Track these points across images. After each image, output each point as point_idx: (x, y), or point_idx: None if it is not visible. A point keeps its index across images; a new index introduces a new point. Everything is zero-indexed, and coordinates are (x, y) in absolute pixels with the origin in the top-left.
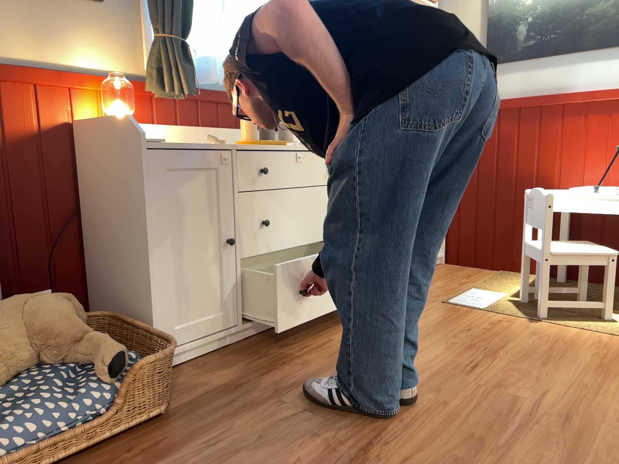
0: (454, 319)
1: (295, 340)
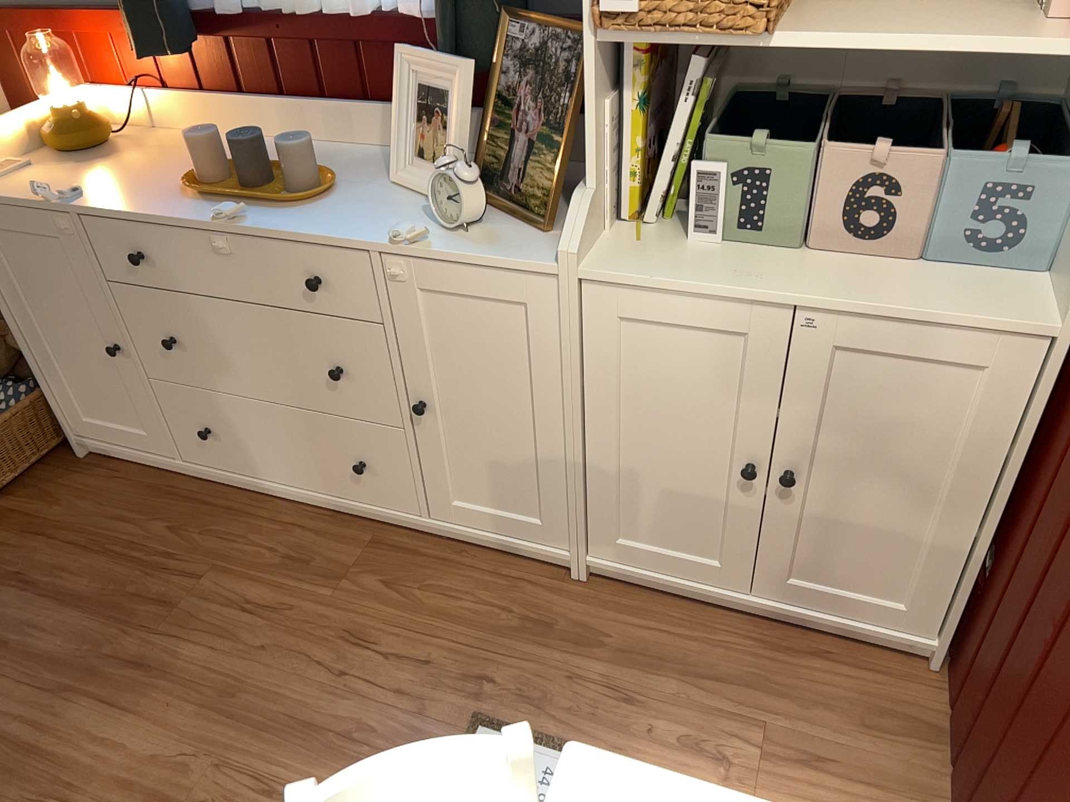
0: (354, 750)
1: (211, 532)
